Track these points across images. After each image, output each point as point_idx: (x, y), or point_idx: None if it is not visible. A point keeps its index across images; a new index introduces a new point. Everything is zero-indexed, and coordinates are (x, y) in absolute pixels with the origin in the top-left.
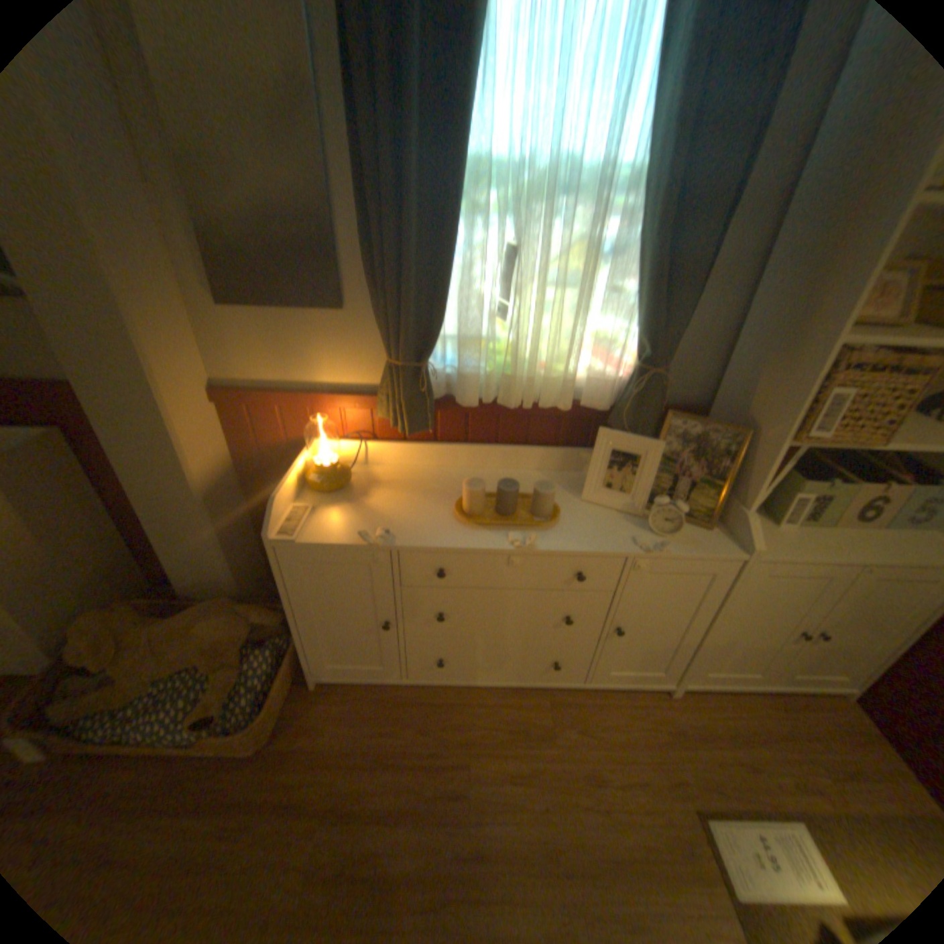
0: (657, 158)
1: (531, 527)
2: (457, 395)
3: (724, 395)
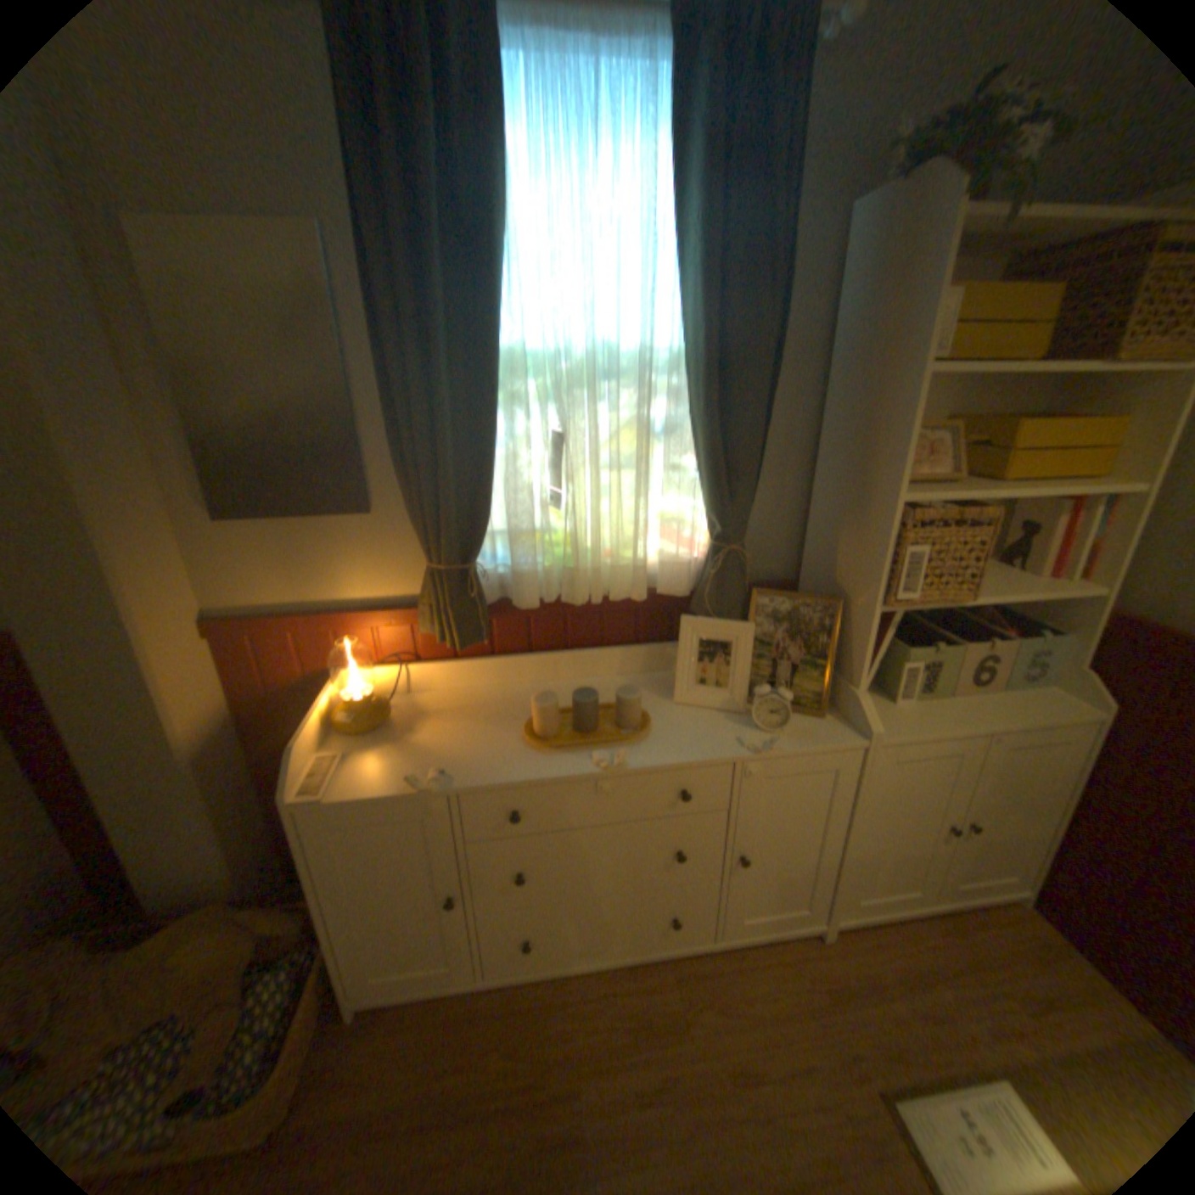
0: (692, 342)
1: (618, 743)
2: (513, 597)
3: (809, 566)
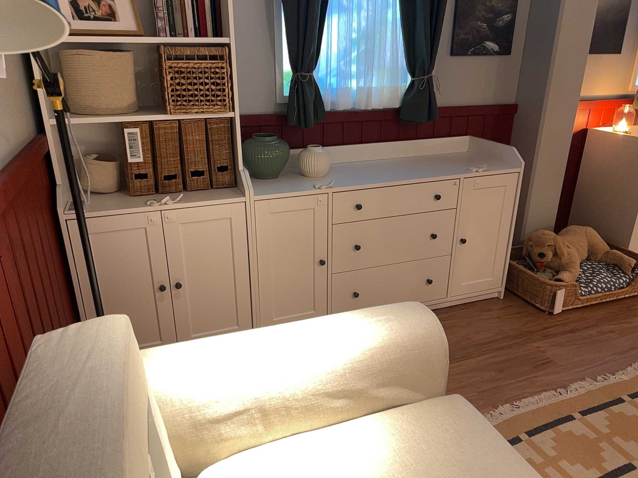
0: None
1: None
2: None
3: None
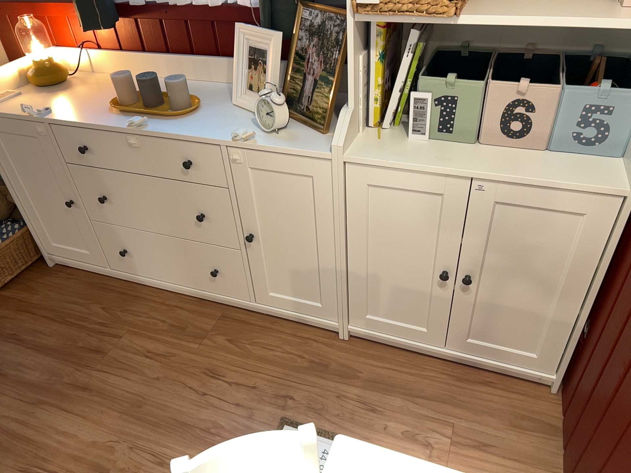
0: None
1: (161, 116)
2: None
3: None
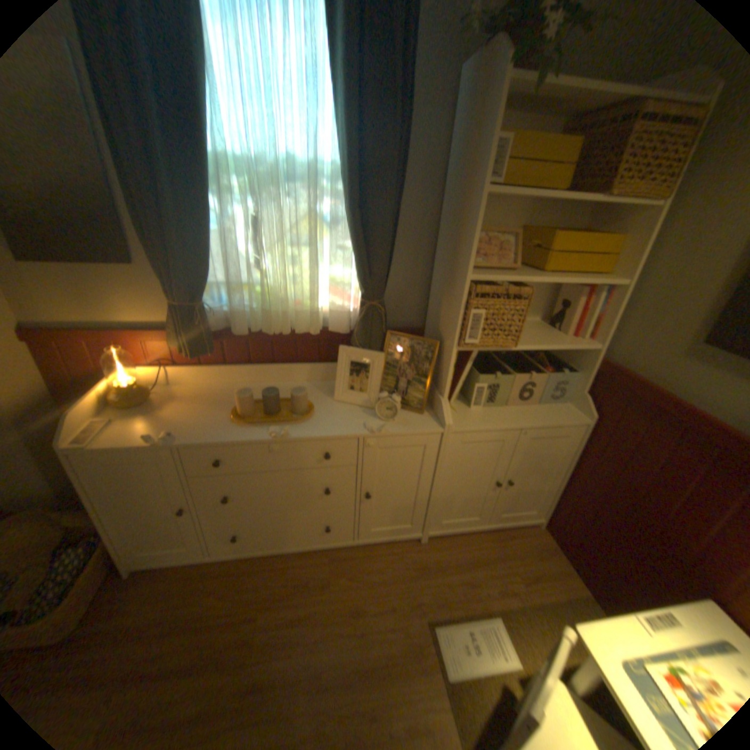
0: (342, 158)
1: (289, 421)
2: (233, 326)
3: (429, 319)
